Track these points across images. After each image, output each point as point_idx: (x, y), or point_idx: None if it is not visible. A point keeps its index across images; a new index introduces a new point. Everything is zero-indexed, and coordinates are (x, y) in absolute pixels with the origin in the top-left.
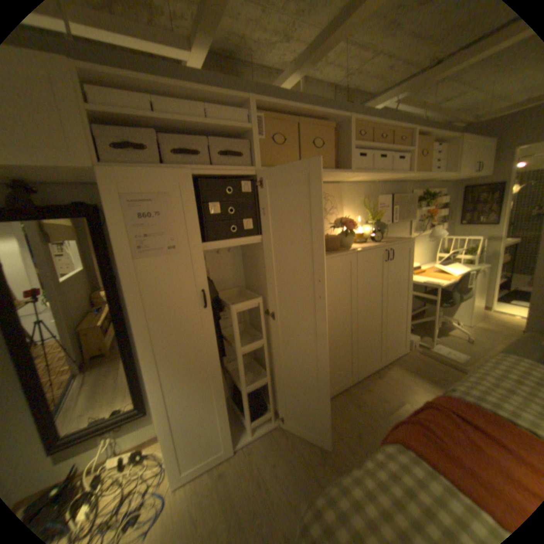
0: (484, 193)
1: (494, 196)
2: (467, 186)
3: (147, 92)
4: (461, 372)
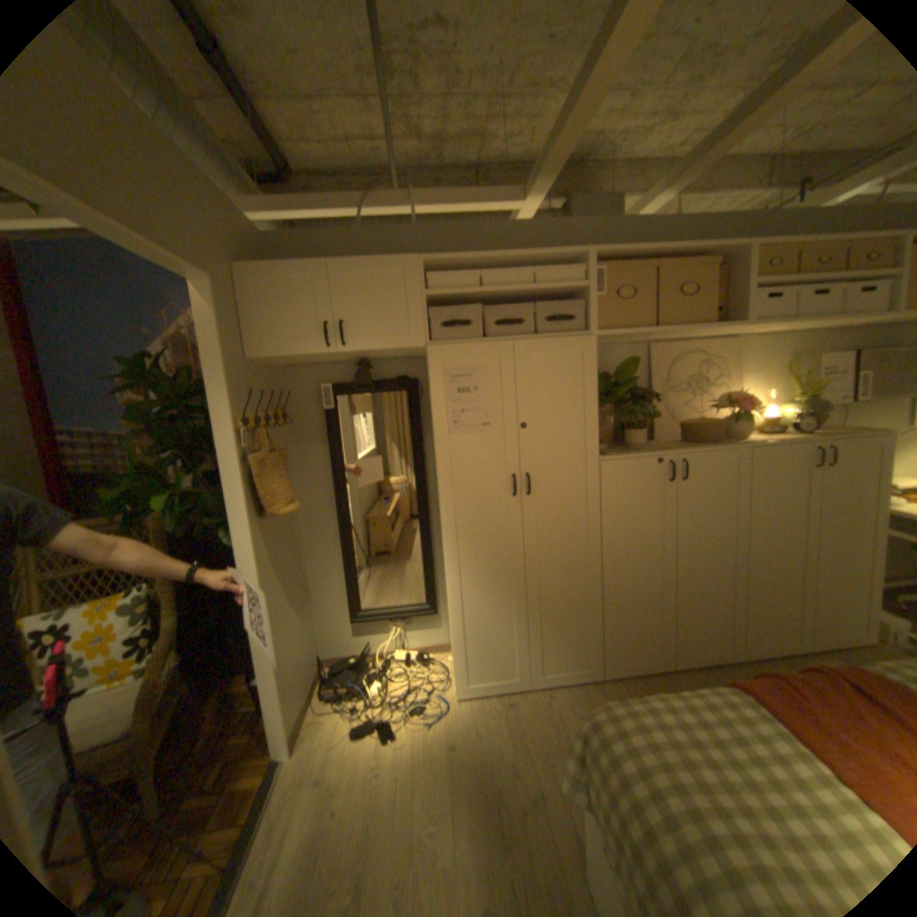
0: None
1: None
2: None
3: (477, 266)
4: None
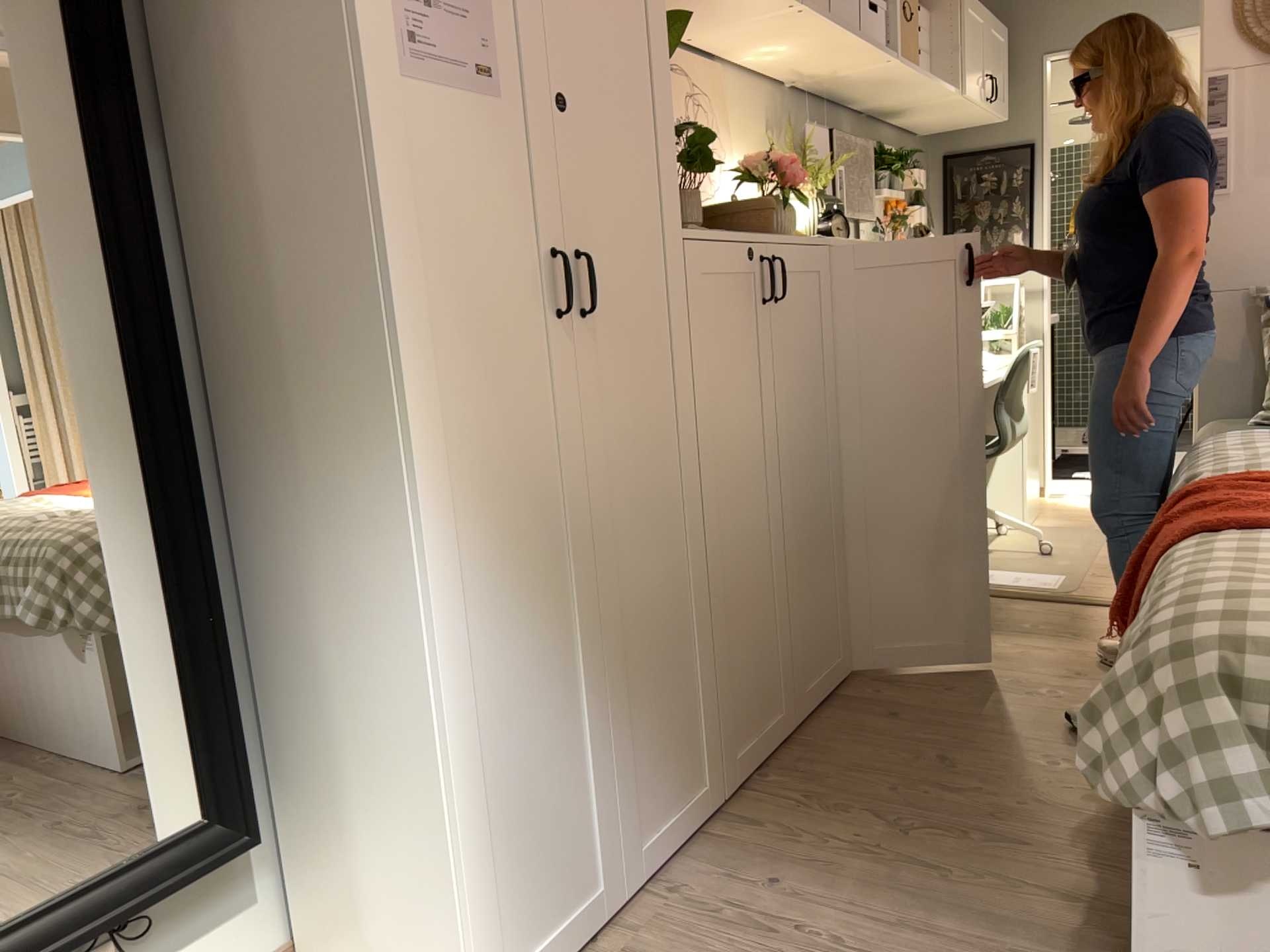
0: (990, 174)
1: (1012, 182)
2: (950, 156)
3: None
4: (1068, 604)
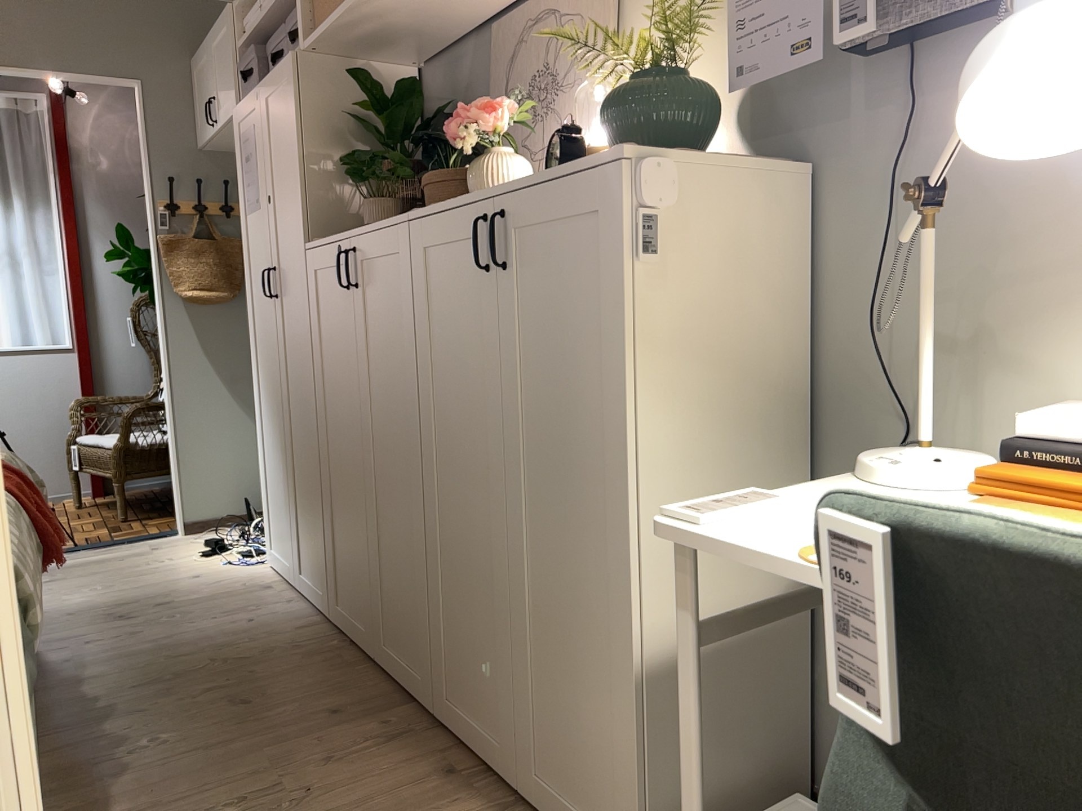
0: None
1: None
2: None
3: None
4: None
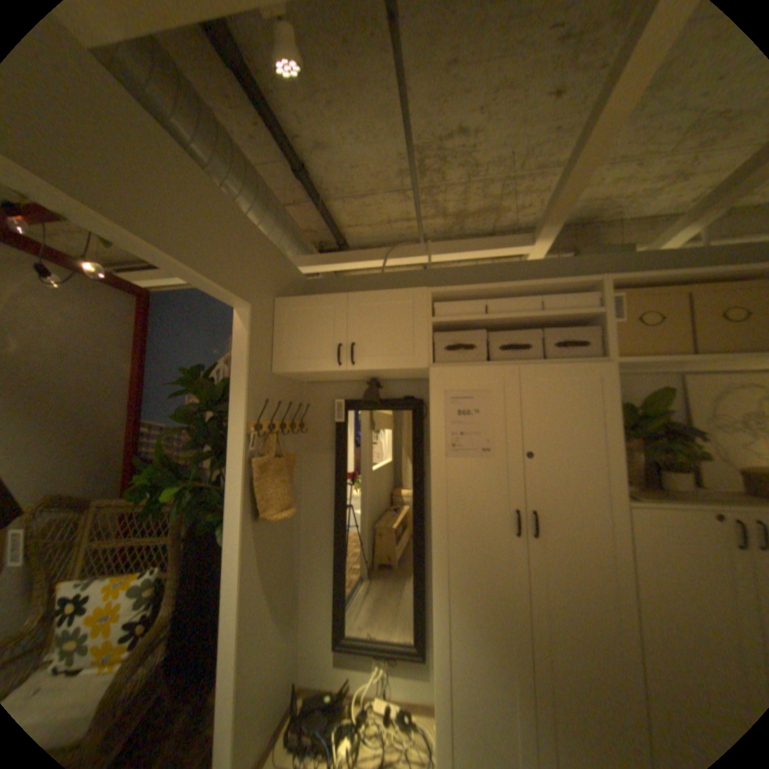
0: None
1: None
2: None
3: (483, 298)
4: None
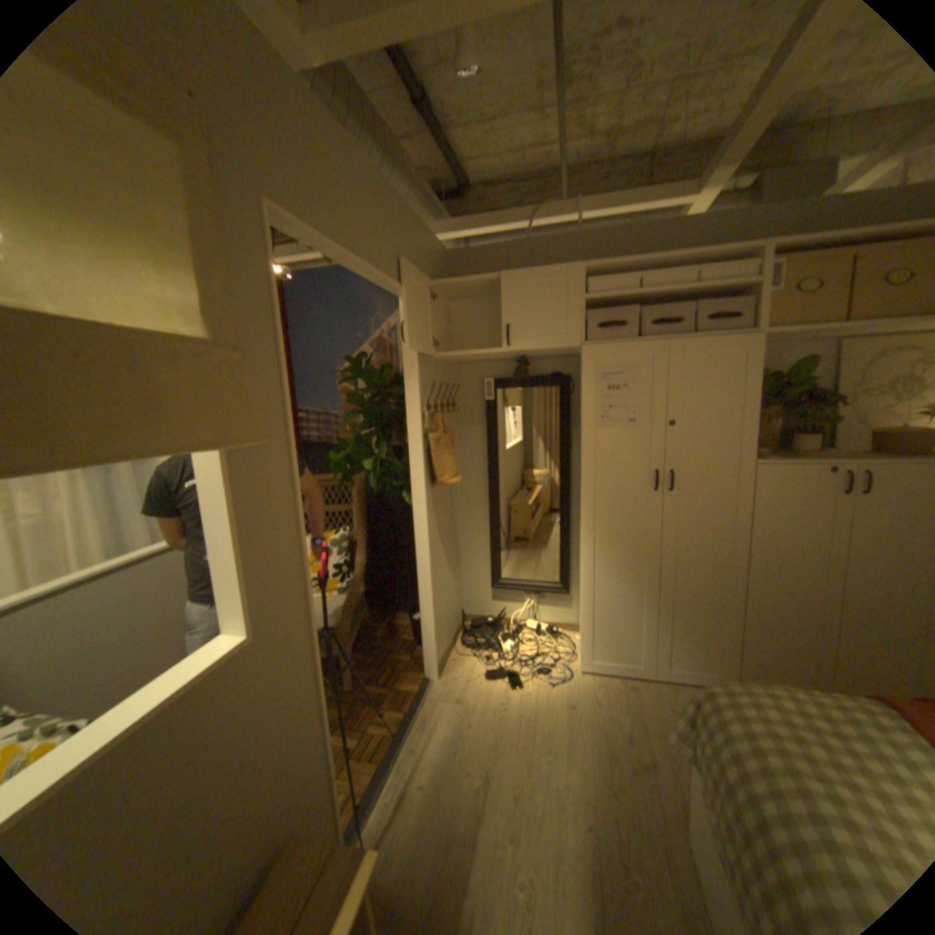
0: None
1: None
2: None
3: (638, 269)
4: None
